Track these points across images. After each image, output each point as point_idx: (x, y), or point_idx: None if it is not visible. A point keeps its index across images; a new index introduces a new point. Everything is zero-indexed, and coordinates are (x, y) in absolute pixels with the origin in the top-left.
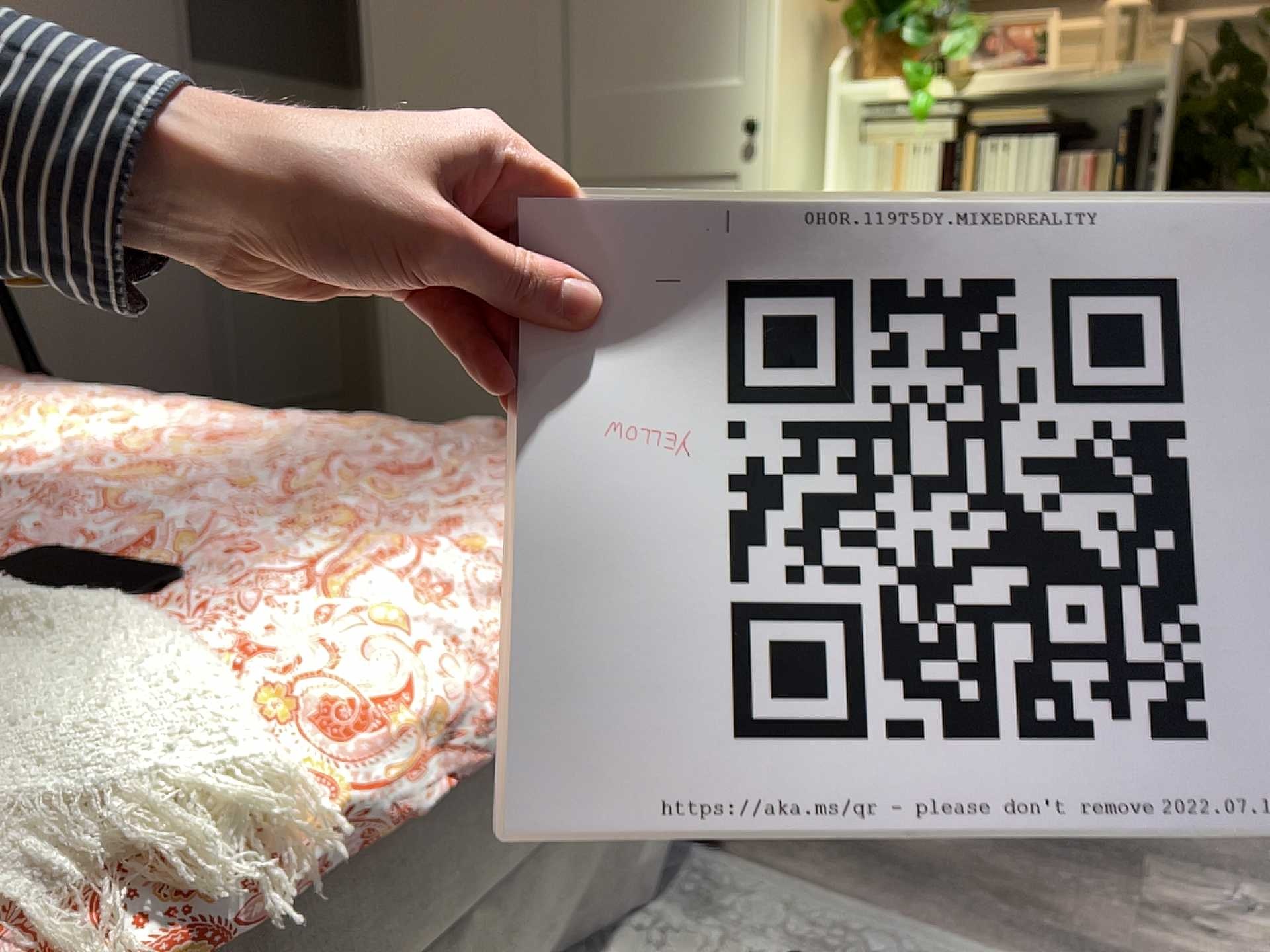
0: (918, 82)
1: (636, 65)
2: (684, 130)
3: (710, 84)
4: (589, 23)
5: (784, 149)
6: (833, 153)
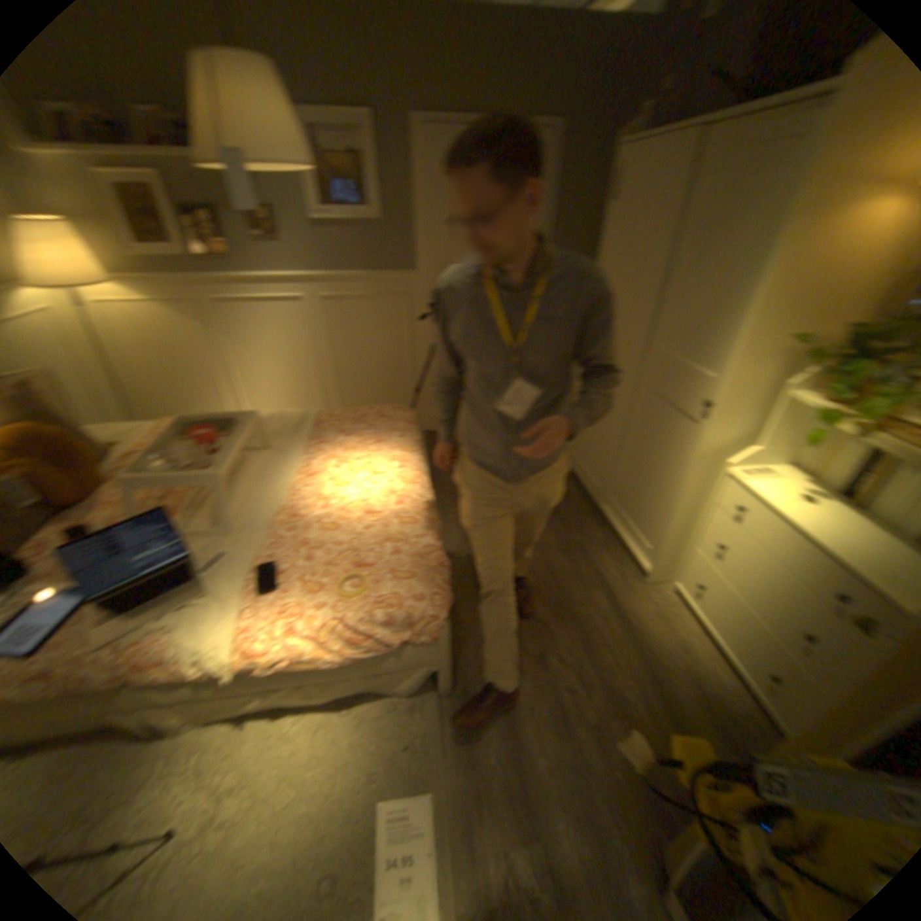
0: (833, 418)
1: (682, 341)
2: (688, 386)
3: (706, 369)
4: (672, 310)
5: (728, 421)
6: (774, 427)
